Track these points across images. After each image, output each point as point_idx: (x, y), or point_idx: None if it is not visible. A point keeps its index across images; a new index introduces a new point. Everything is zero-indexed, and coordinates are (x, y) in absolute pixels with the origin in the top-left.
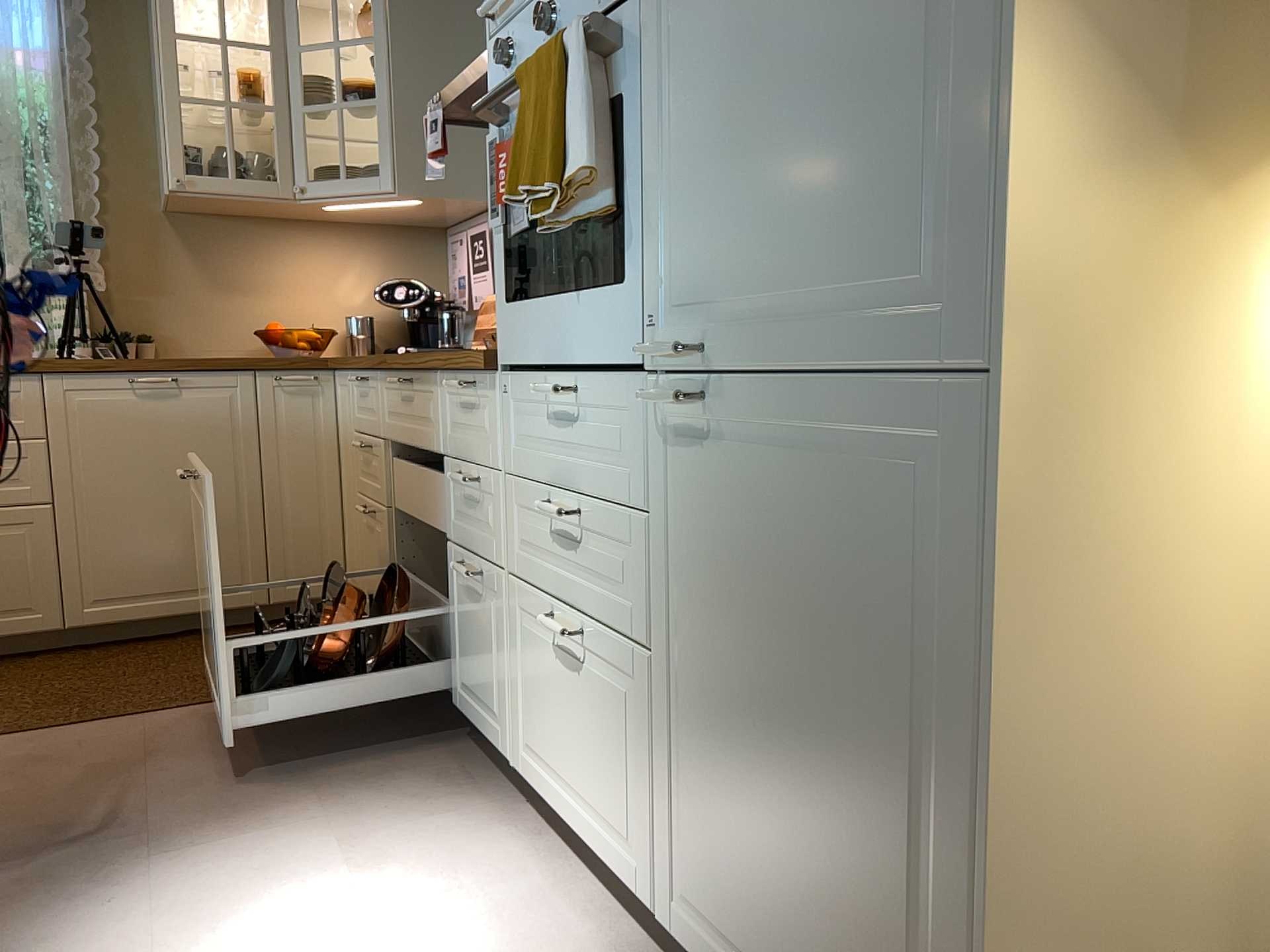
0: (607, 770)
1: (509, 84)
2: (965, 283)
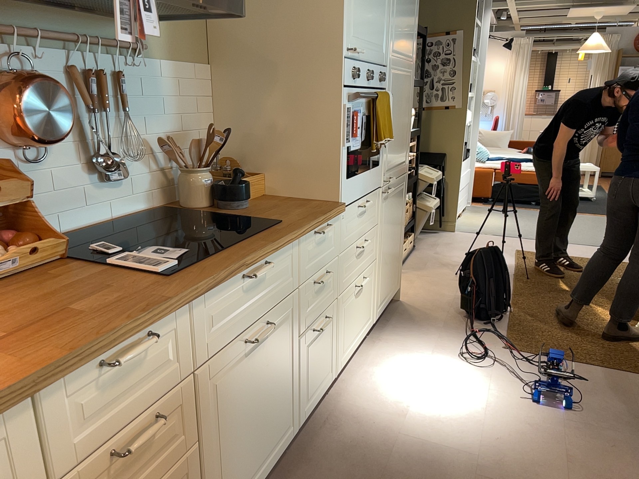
0: (365, 306)
1: (372, 98)
2: (405, 161)
